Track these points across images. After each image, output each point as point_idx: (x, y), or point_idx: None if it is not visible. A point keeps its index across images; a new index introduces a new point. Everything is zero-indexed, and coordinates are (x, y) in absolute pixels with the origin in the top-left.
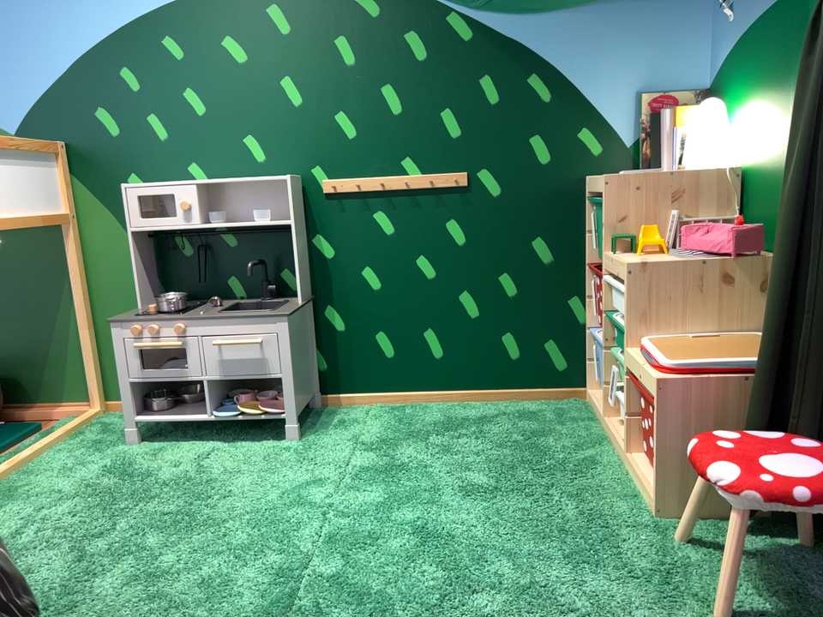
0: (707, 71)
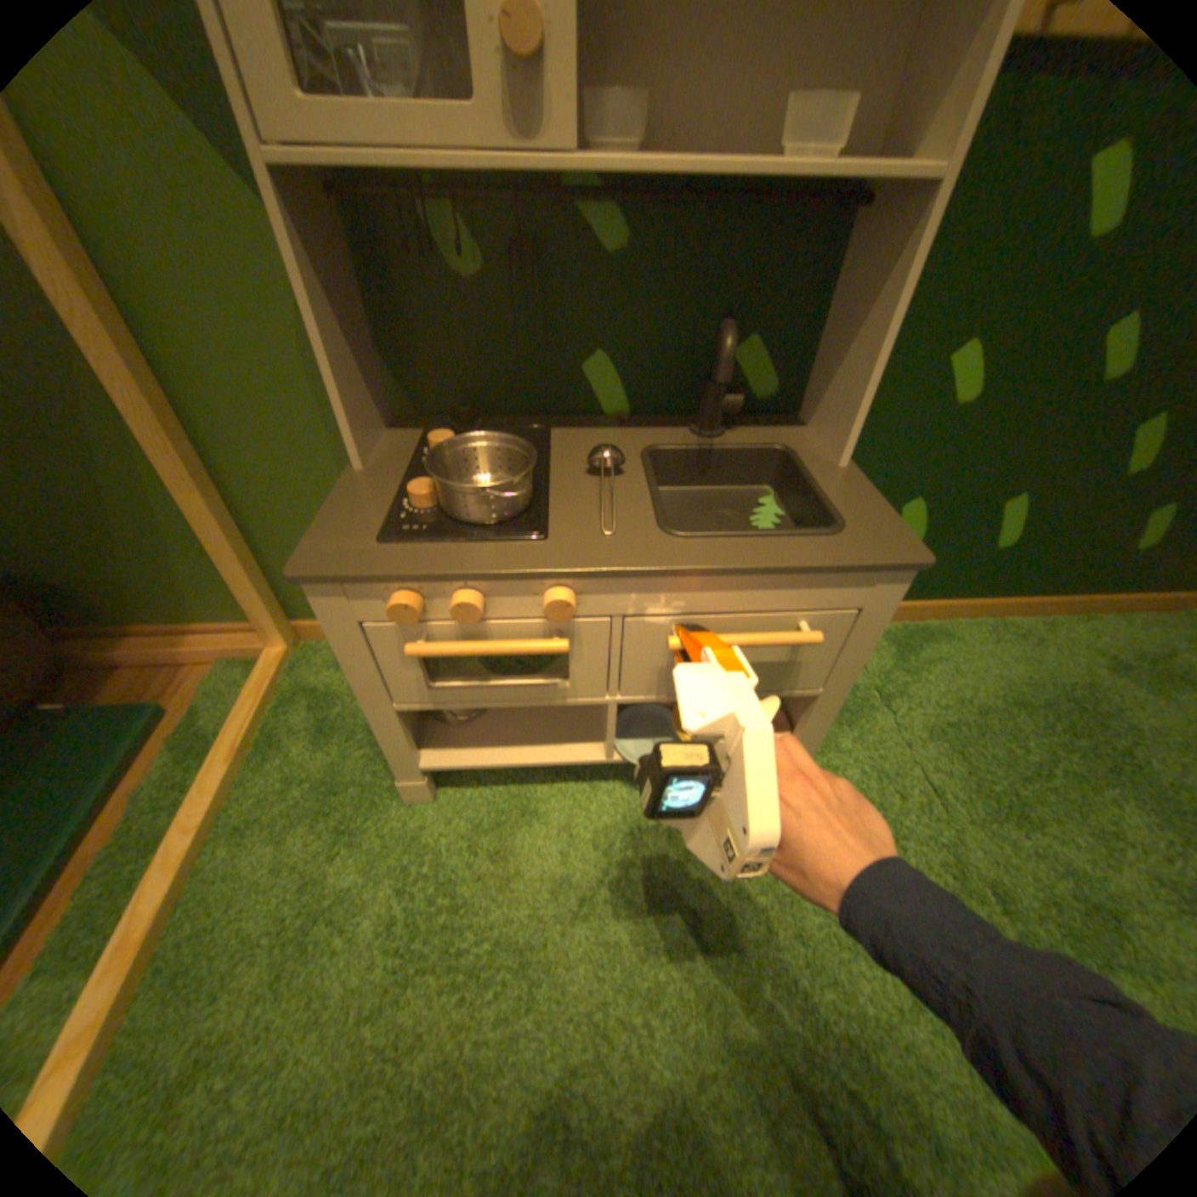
0: None
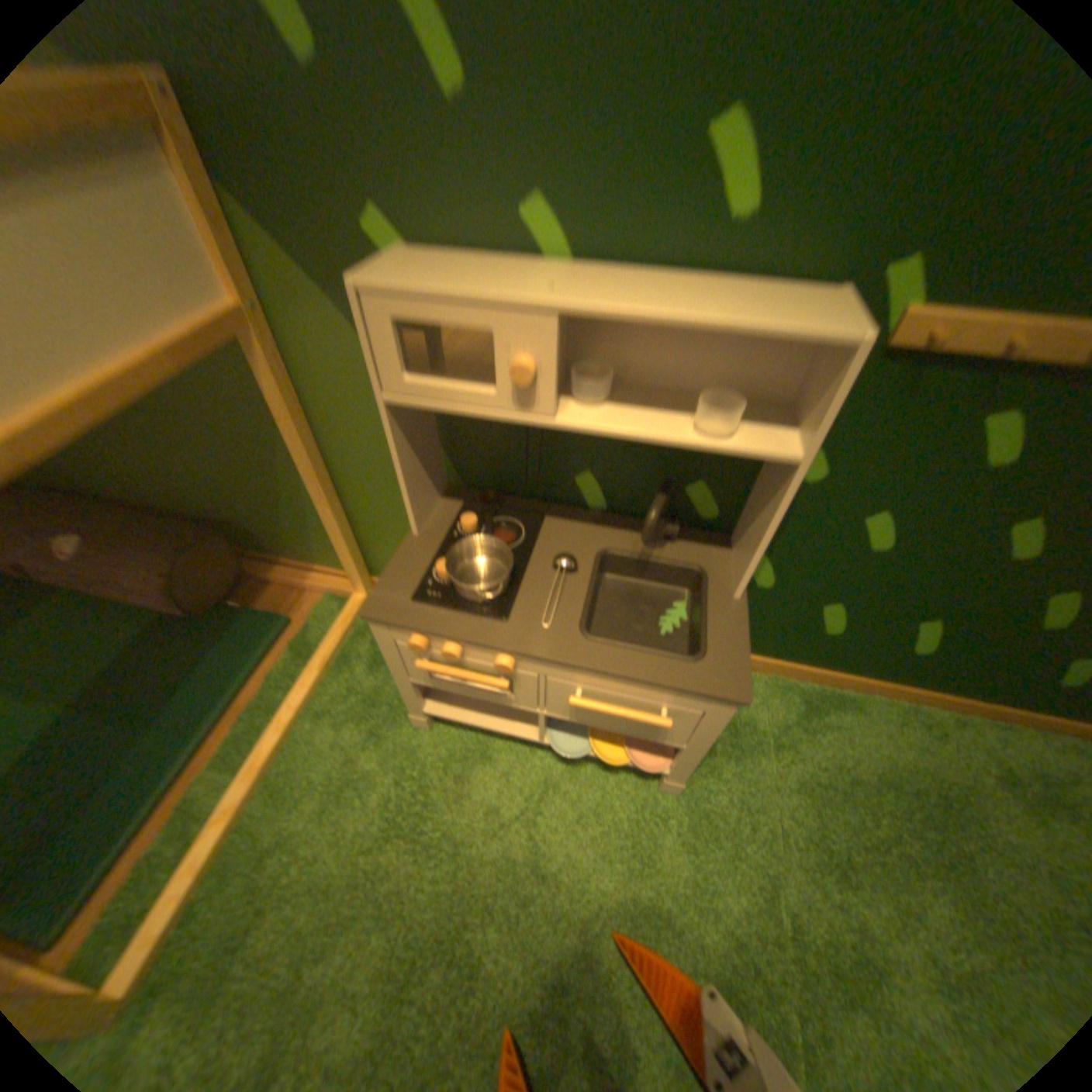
0: None
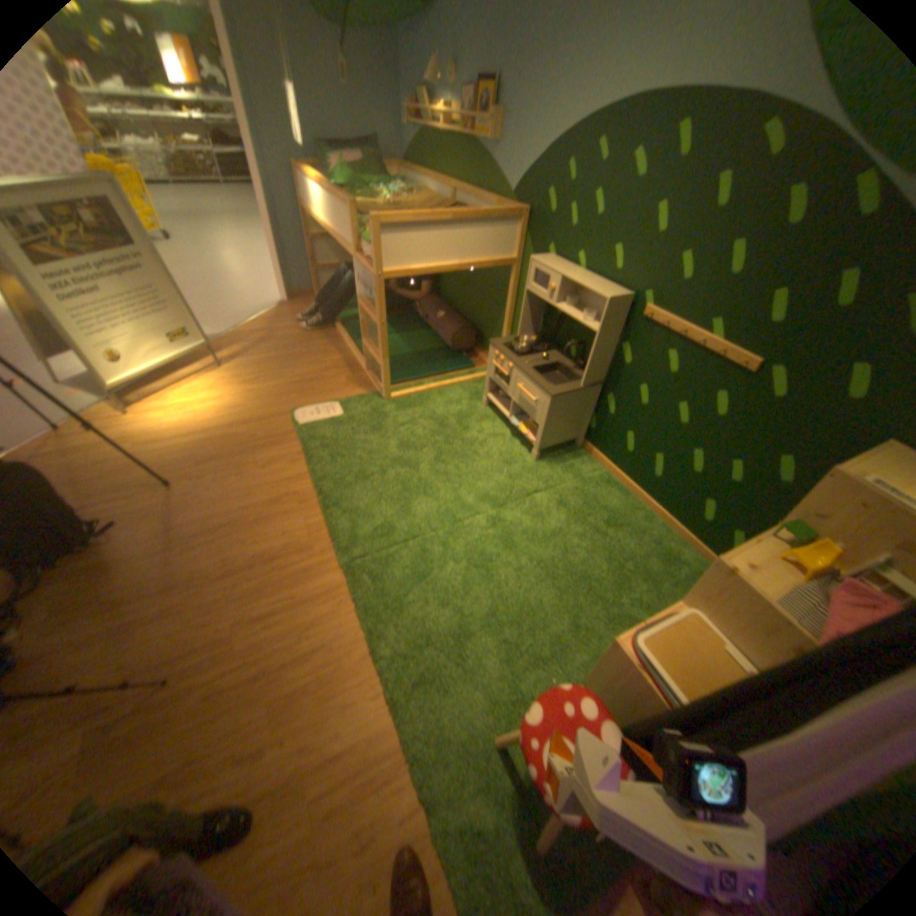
0: None
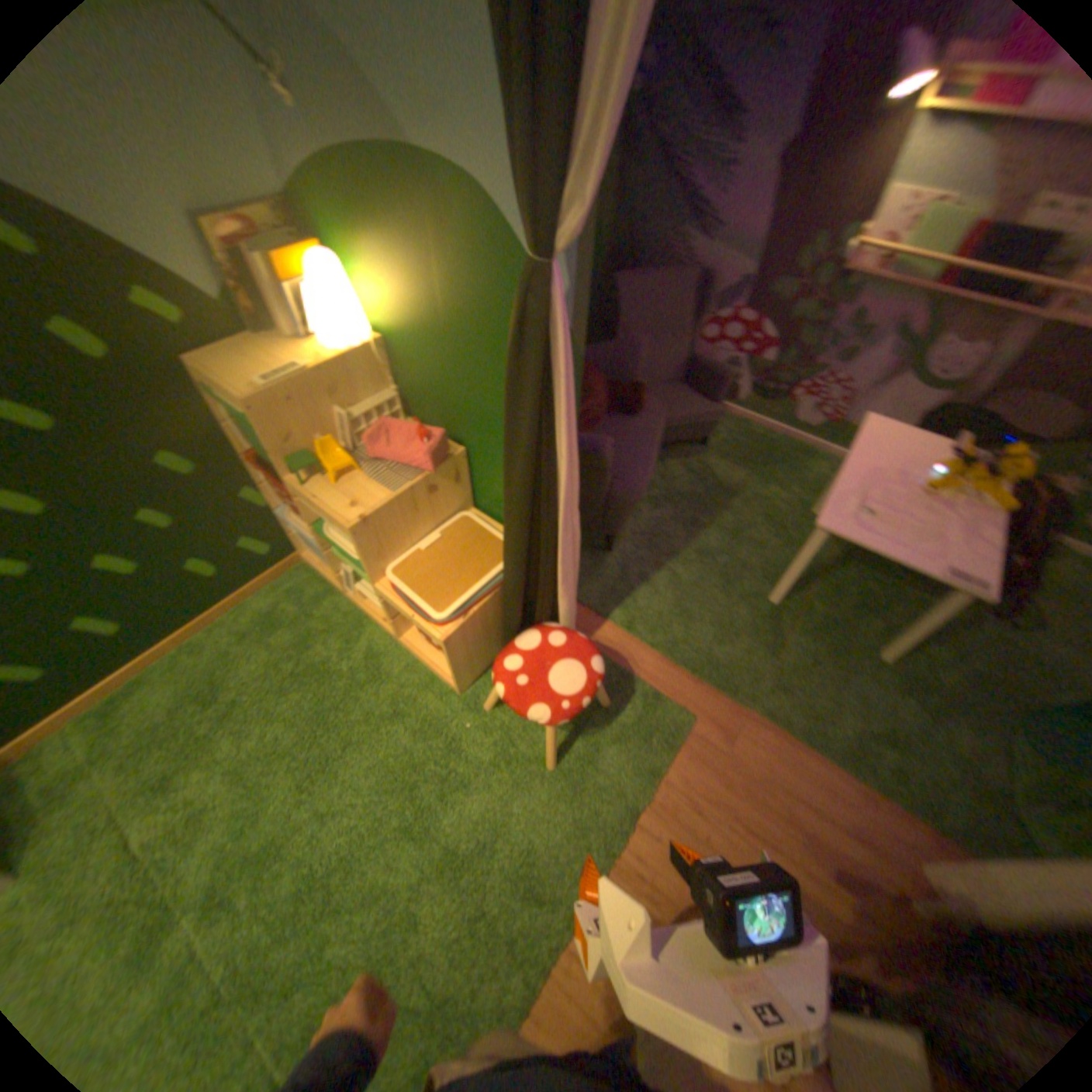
0: (271, 168)
